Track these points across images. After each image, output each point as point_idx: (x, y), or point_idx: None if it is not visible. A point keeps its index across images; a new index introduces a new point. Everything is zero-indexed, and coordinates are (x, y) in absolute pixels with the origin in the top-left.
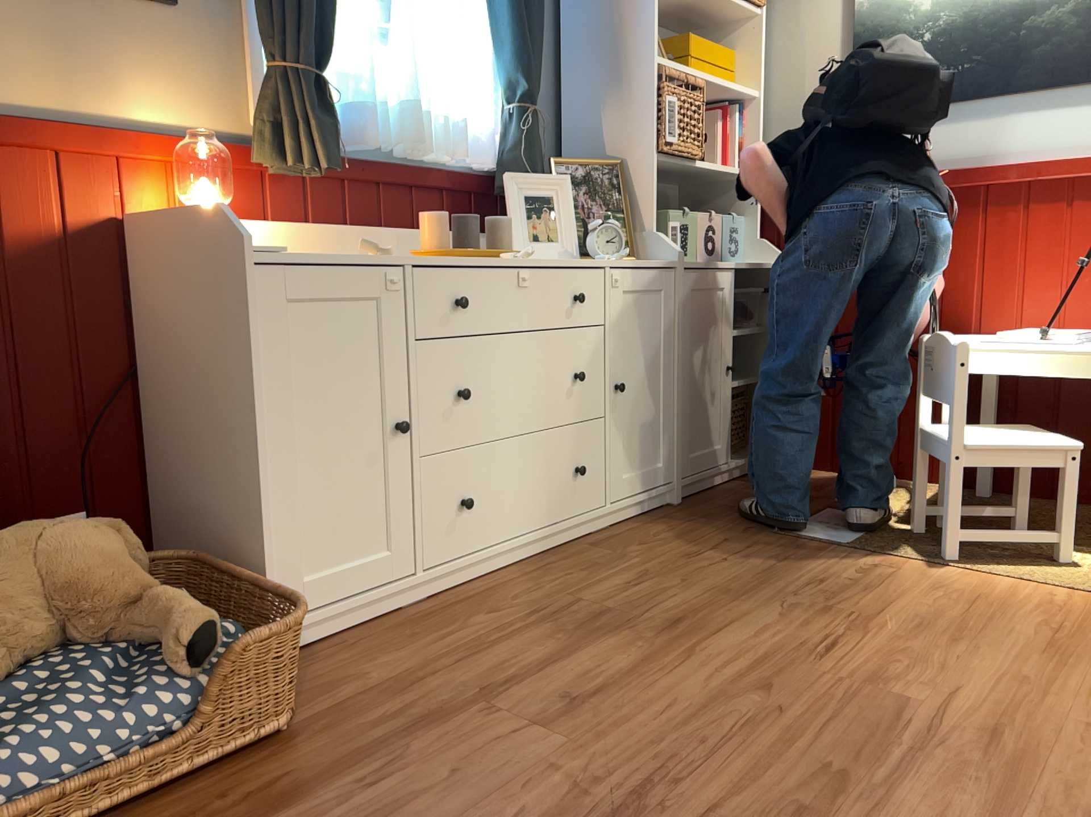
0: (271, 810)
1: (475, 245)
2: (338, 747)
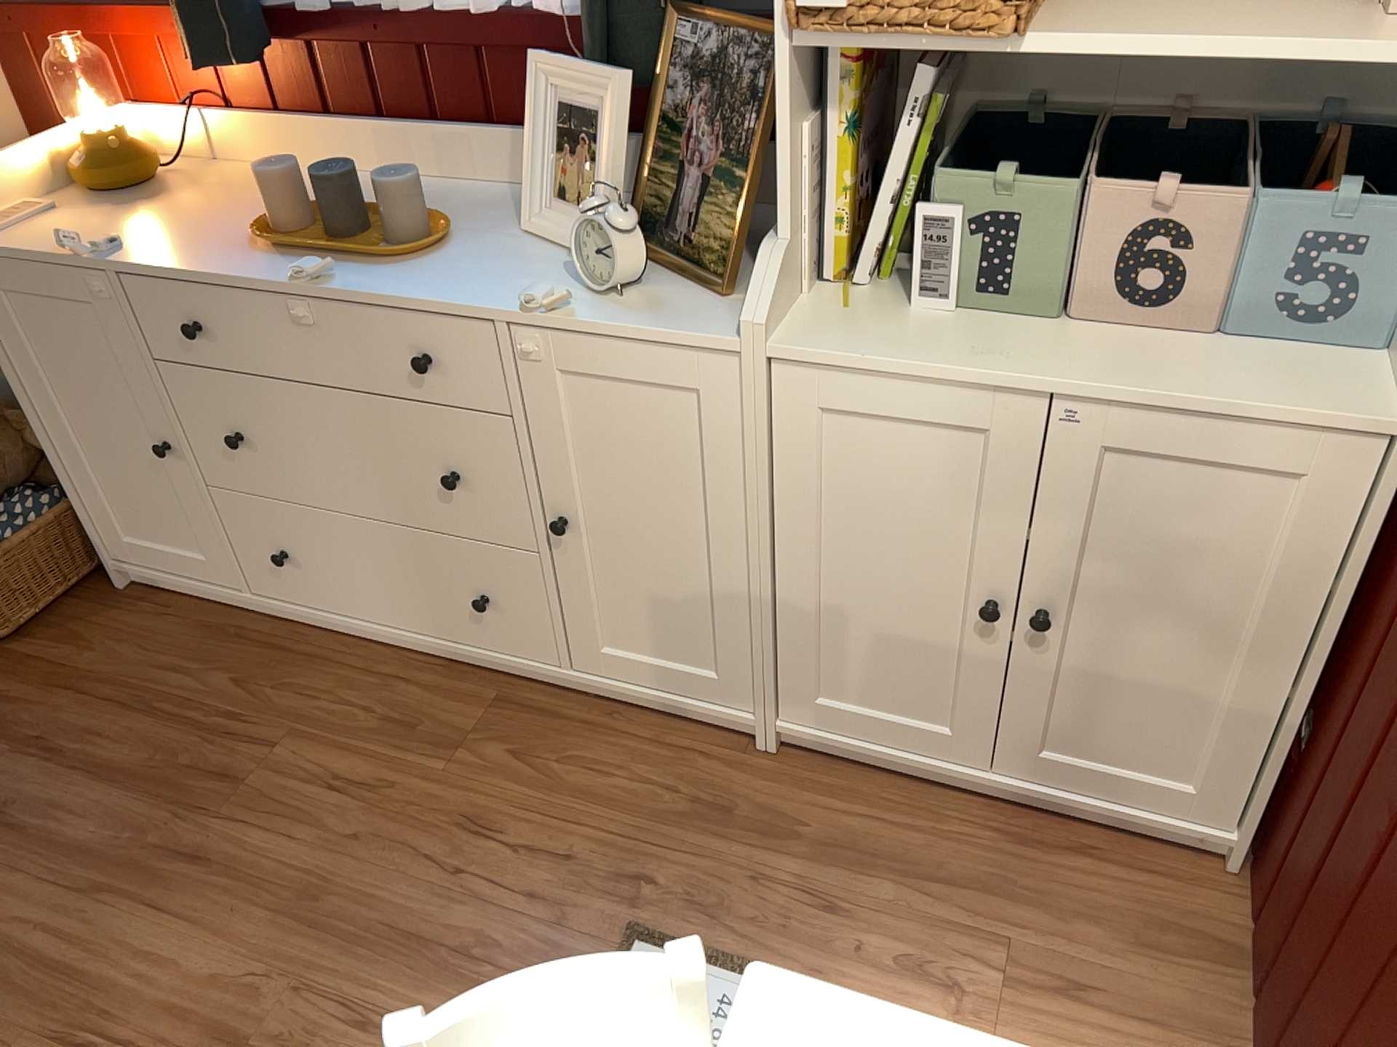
0: None
1: (350, 230)
2: None
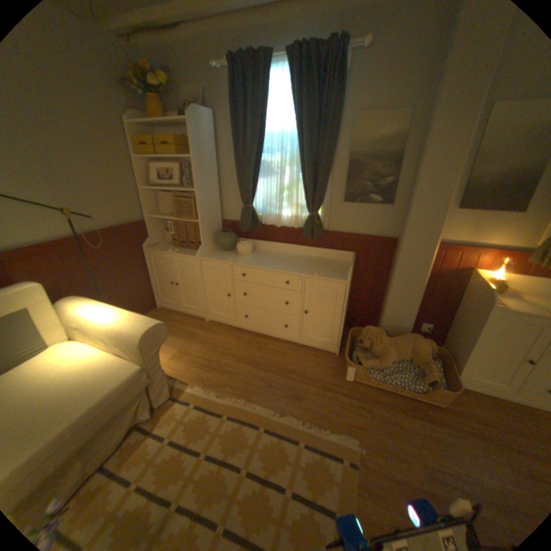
0: (429, 422)
1: None
2: (453, 422)
